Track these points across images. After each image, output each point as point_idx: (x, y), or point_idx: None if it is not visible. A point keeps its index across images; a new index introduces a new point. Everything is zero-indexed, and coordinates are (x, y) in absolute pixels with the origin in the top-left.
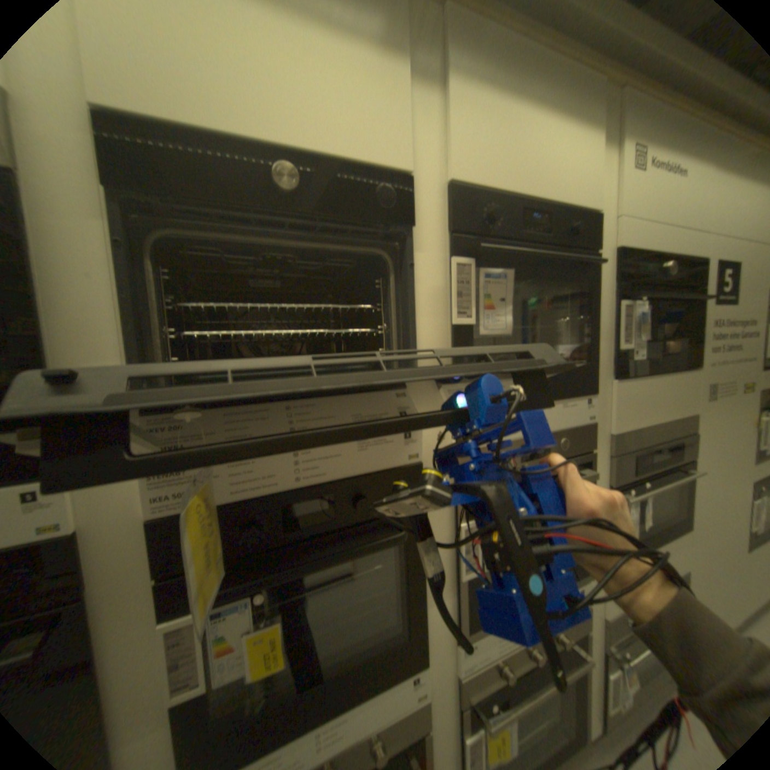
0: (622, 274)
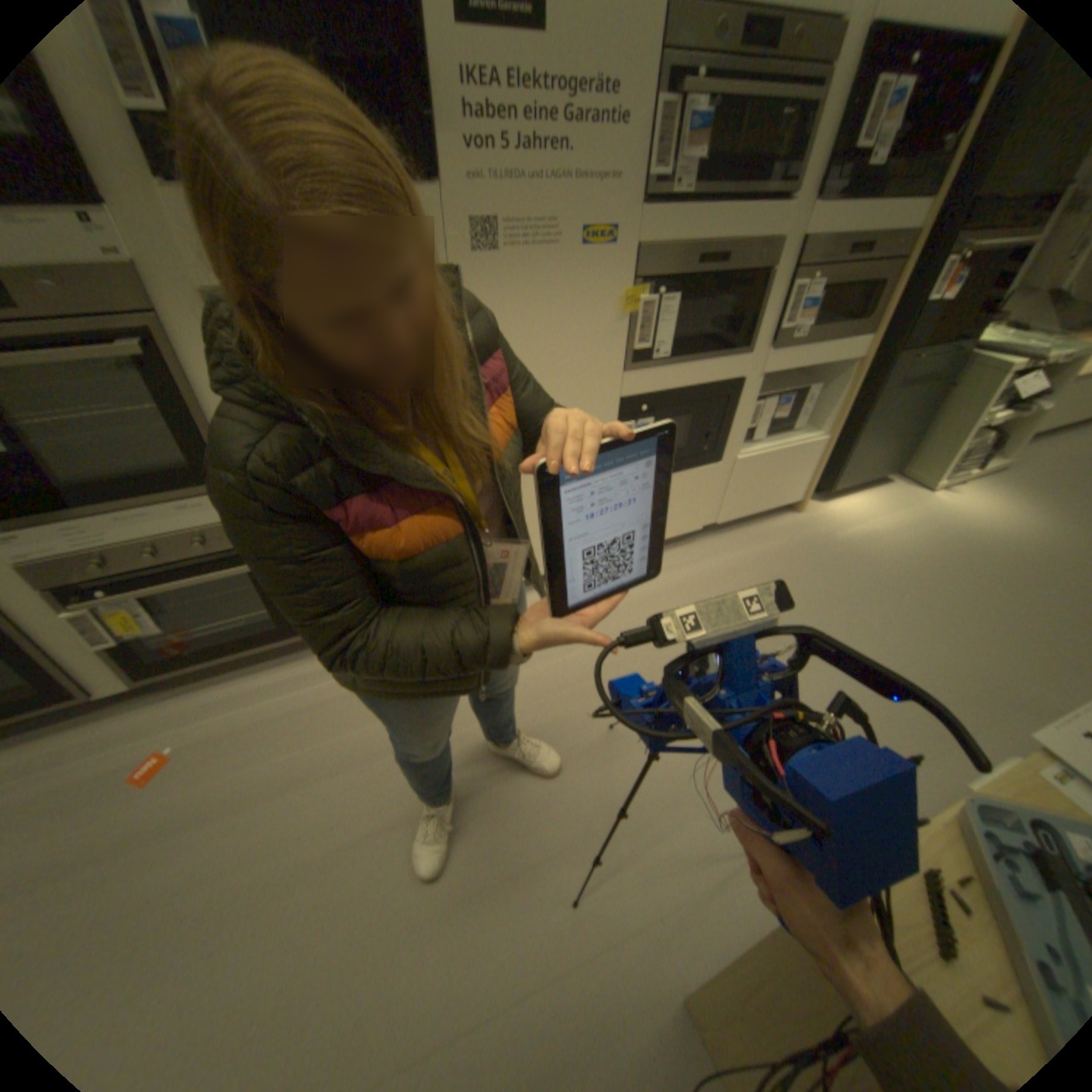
0: None
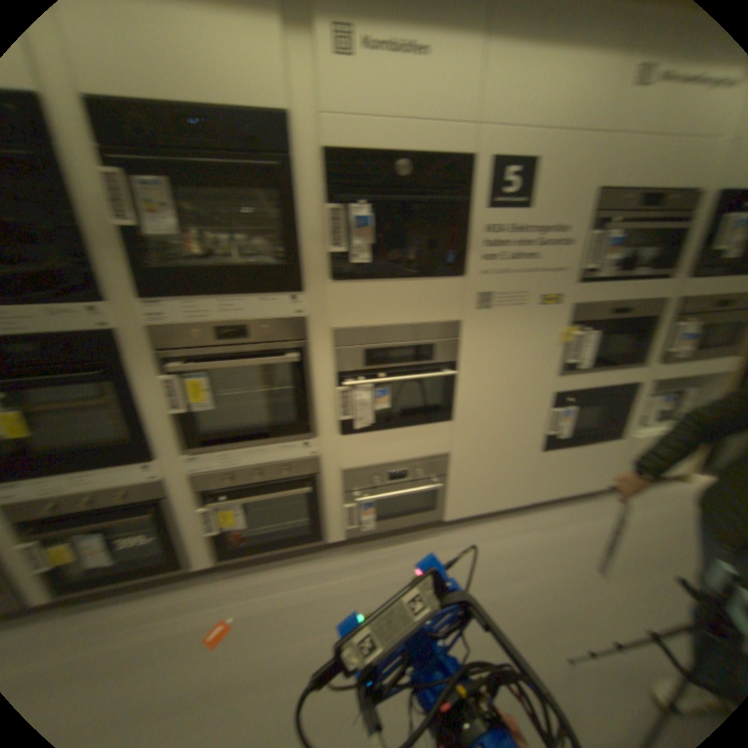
0: (330, 176)
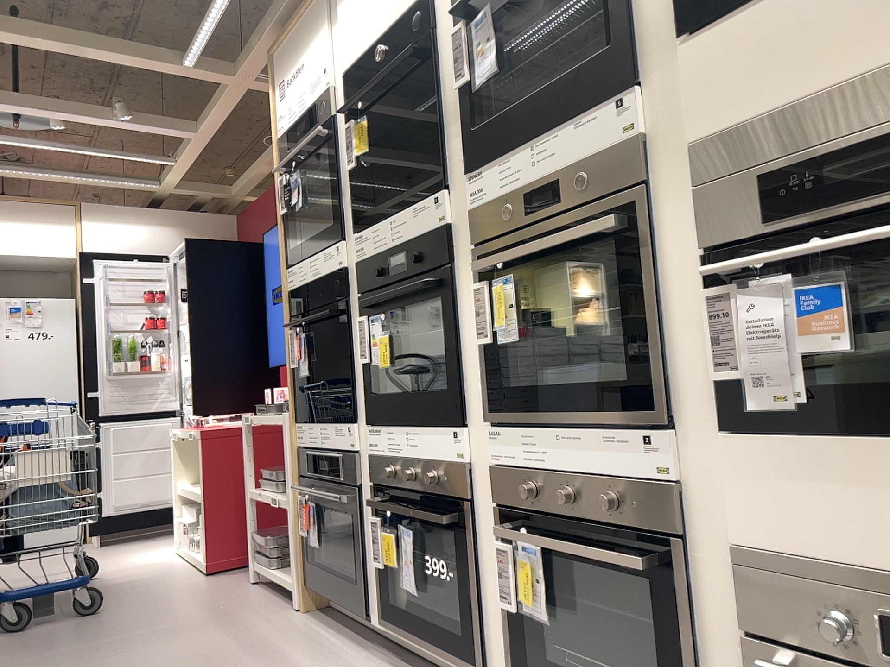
0: None
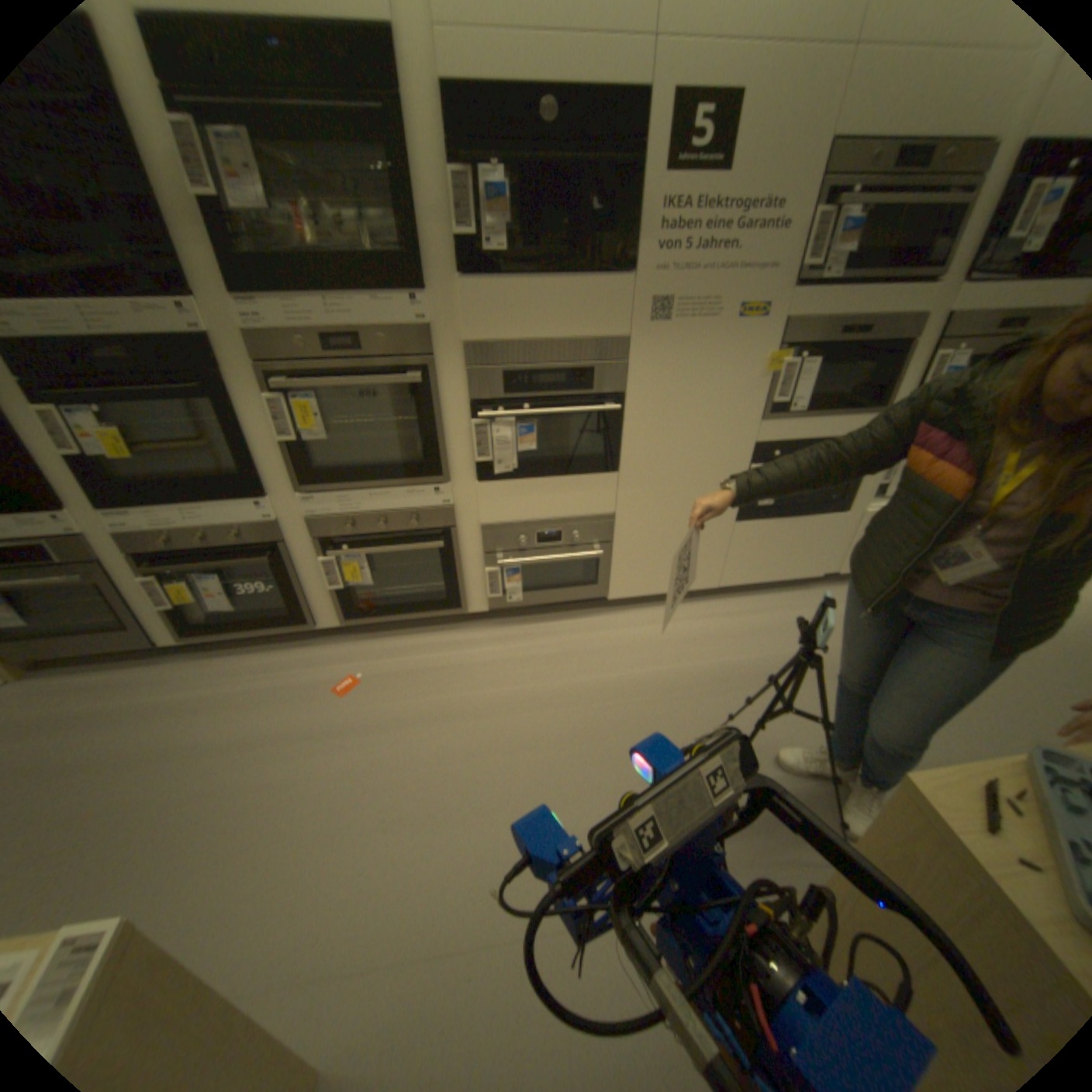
0: (445, 125)
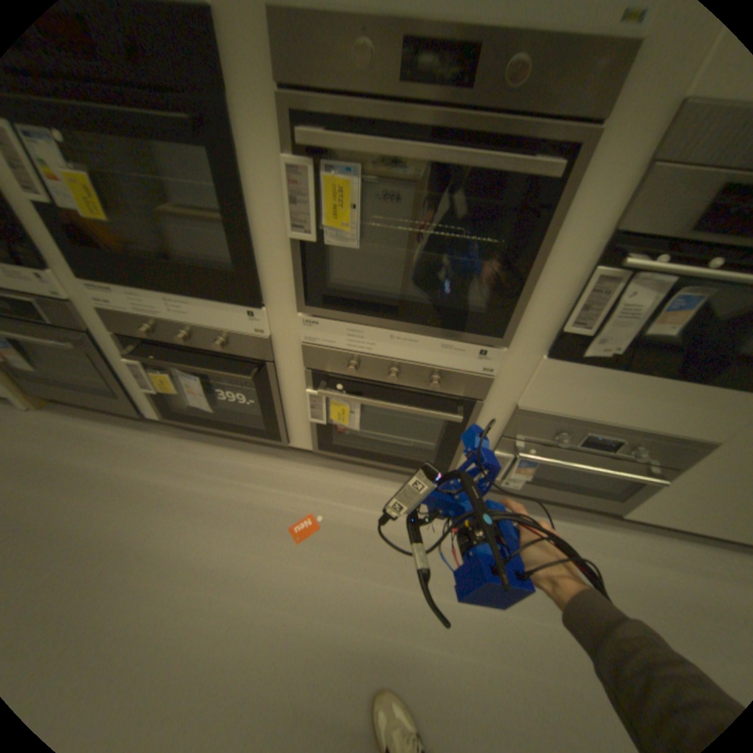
0: None
